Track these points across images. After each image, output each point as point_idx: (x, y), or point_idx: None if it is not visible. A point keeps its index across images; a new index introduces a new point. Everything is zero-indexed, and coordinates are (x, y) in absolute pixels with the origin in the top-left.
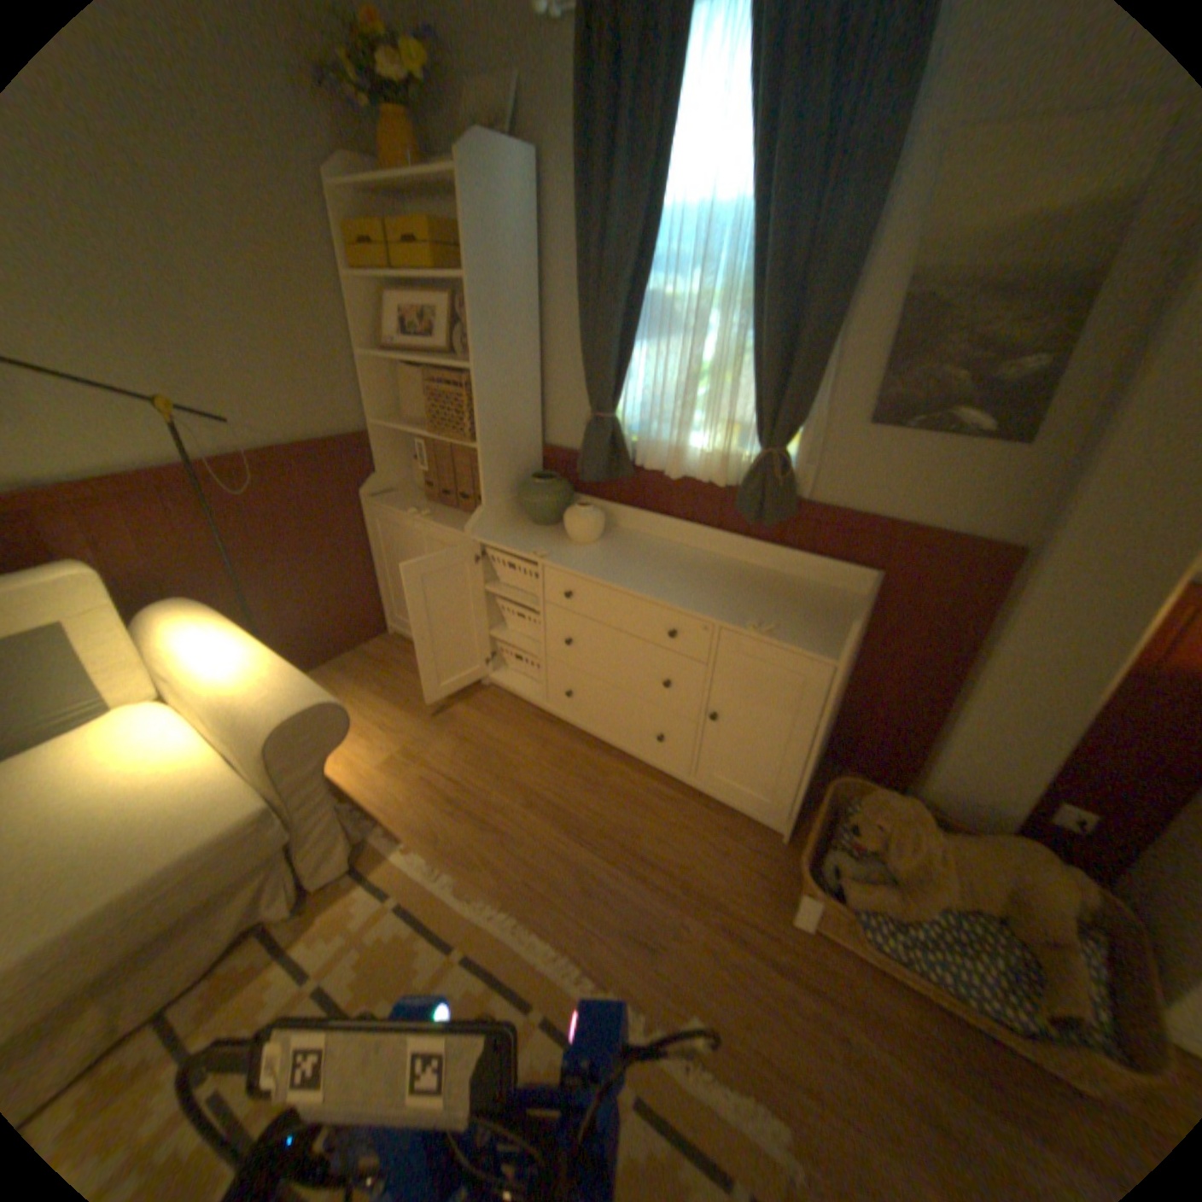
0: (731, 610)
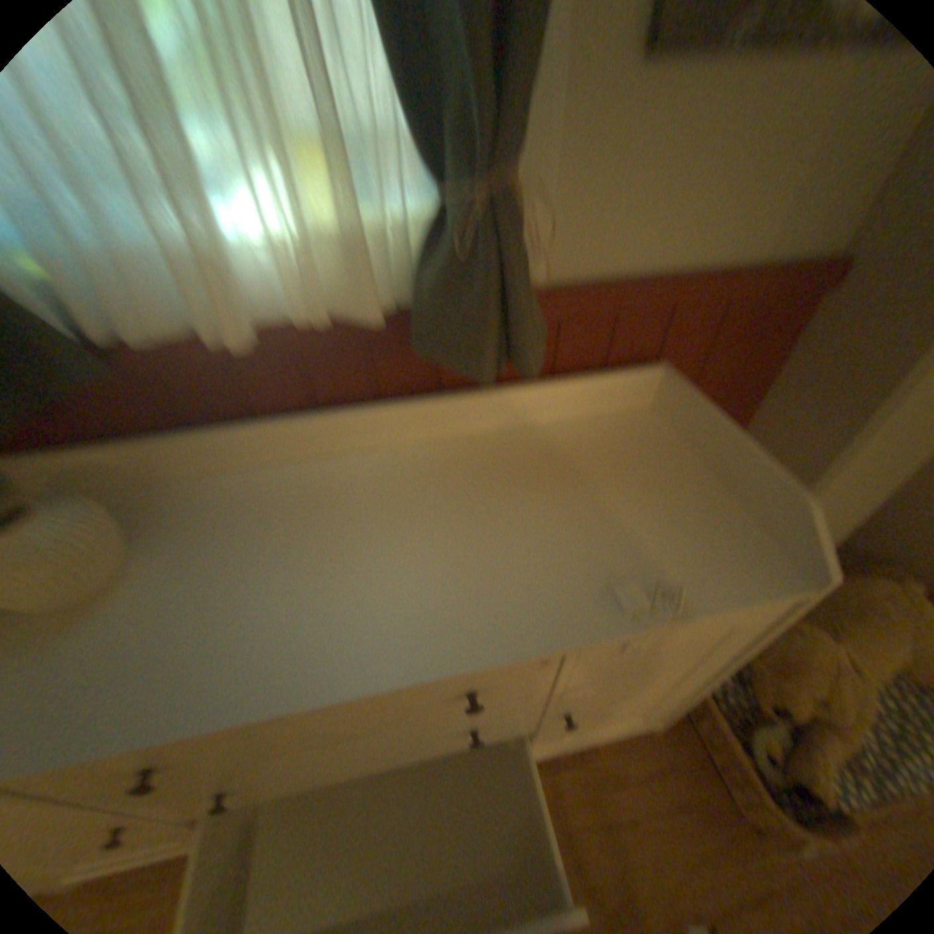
0: (558, 579)
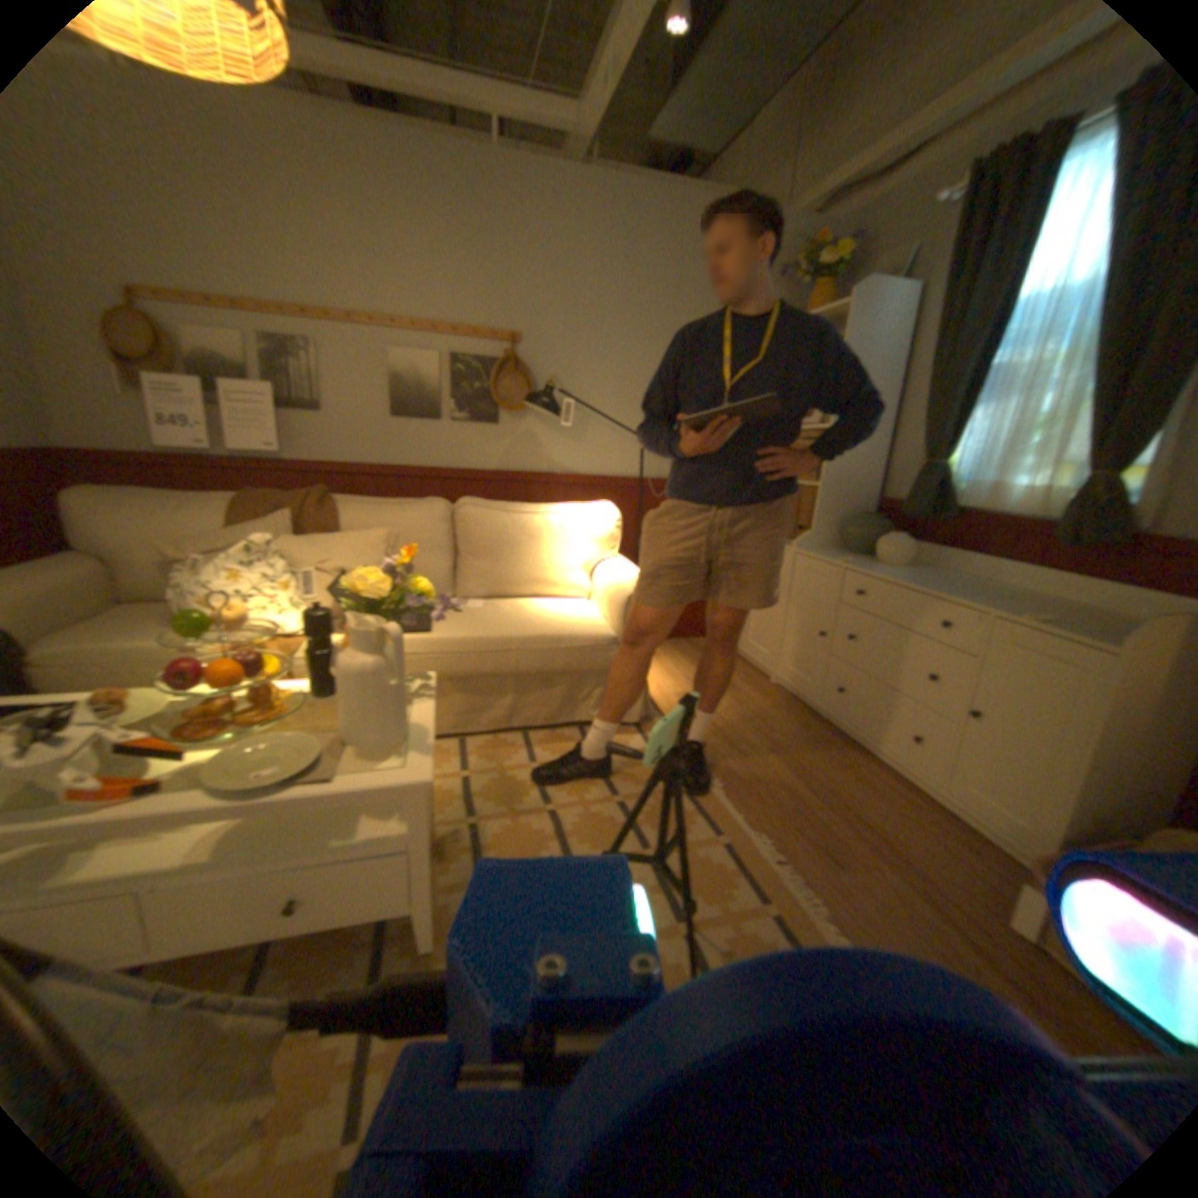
0: (1017, 610)
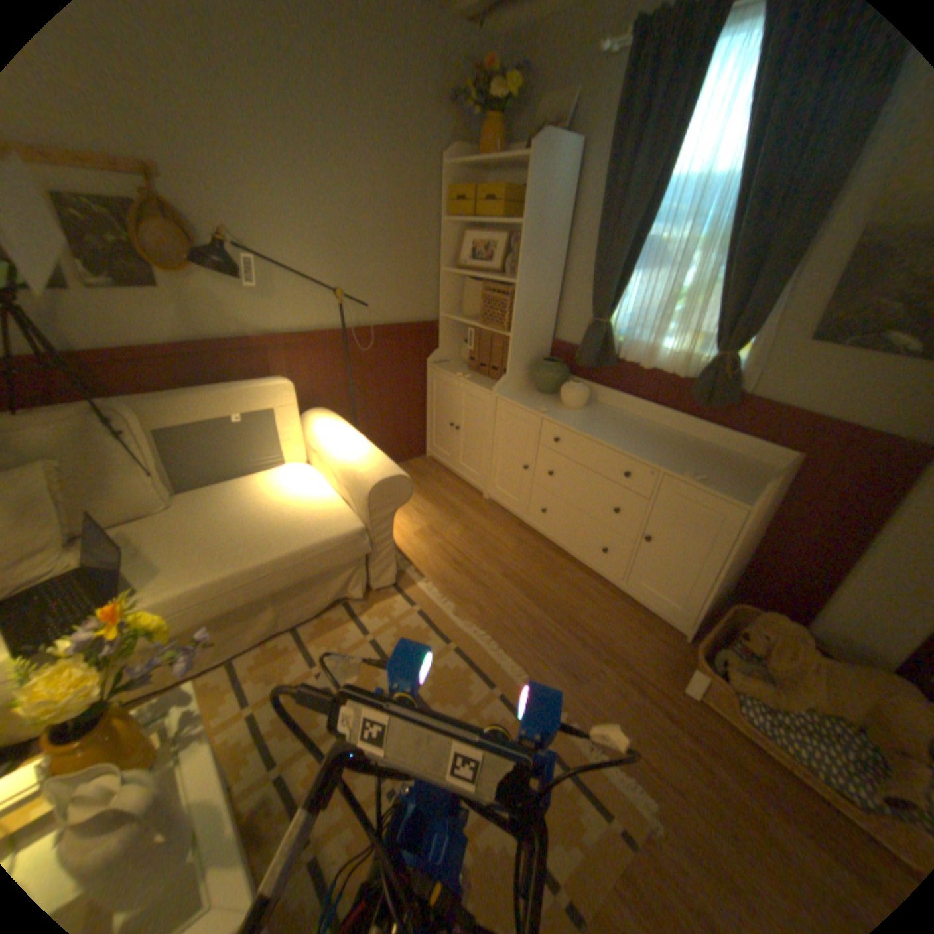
0: (674, 463)
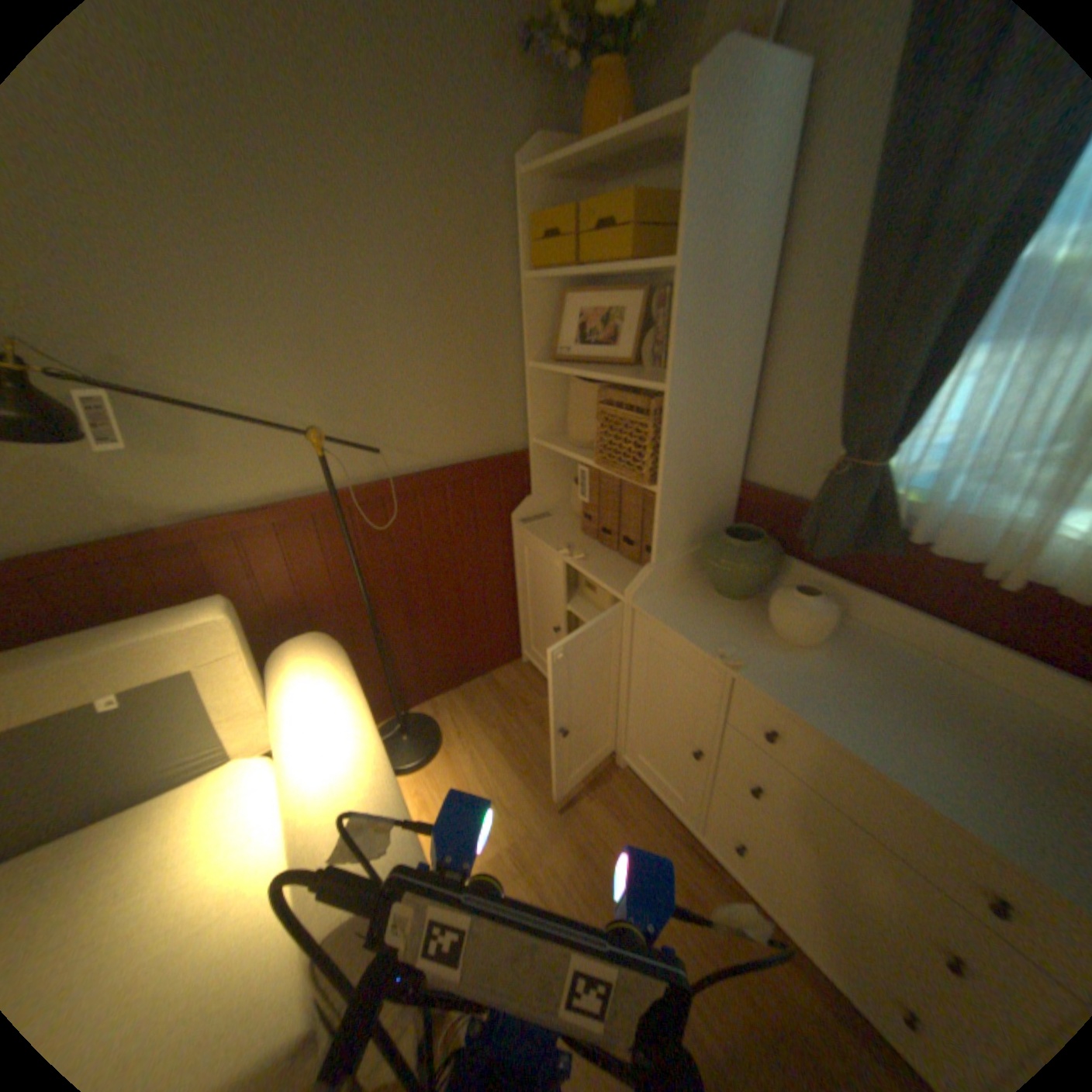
0: None
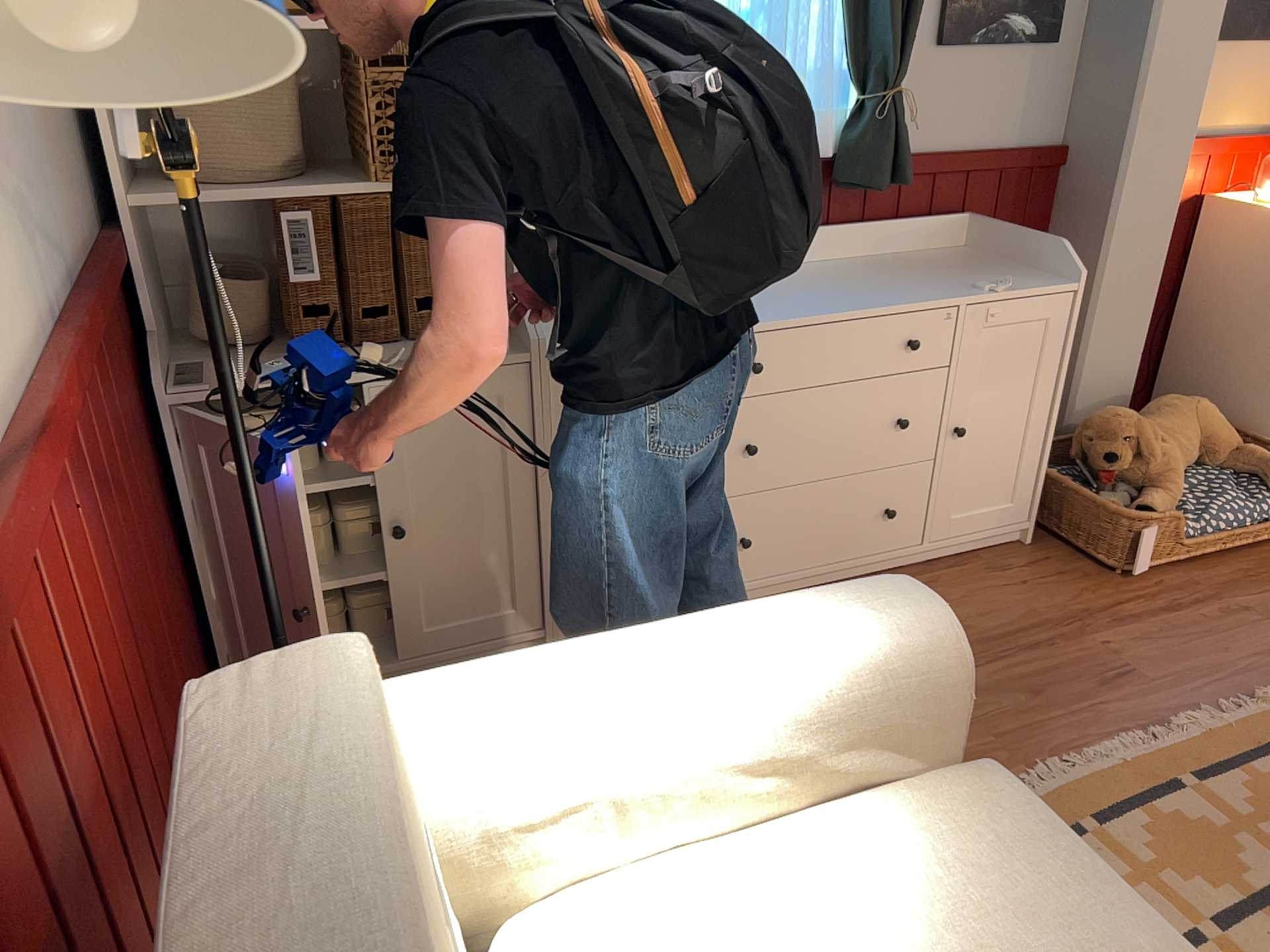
0: (944, 288)
